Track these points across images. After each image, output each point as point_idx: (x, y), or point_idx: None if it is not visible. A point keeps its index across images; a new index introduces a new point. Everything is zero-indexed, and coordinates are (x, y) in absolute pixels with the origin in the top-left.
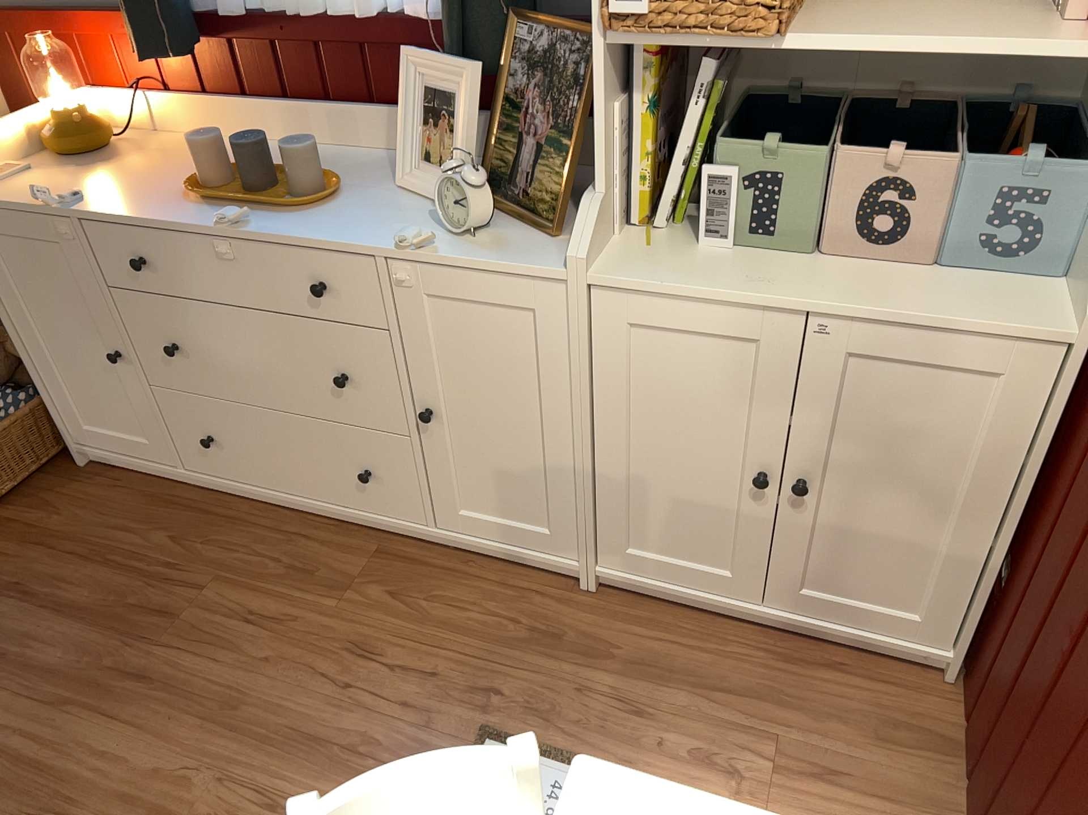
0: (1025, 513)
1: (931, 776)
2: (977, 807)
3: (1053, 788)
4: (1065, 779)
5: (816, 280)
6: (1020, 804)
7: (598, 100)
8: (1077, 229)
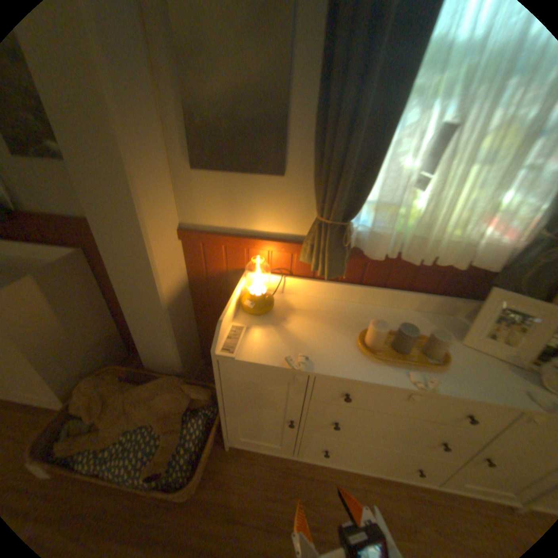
0: None
1: None
2: None
3: None
4: None
5: None
6: None
7: None
8: None
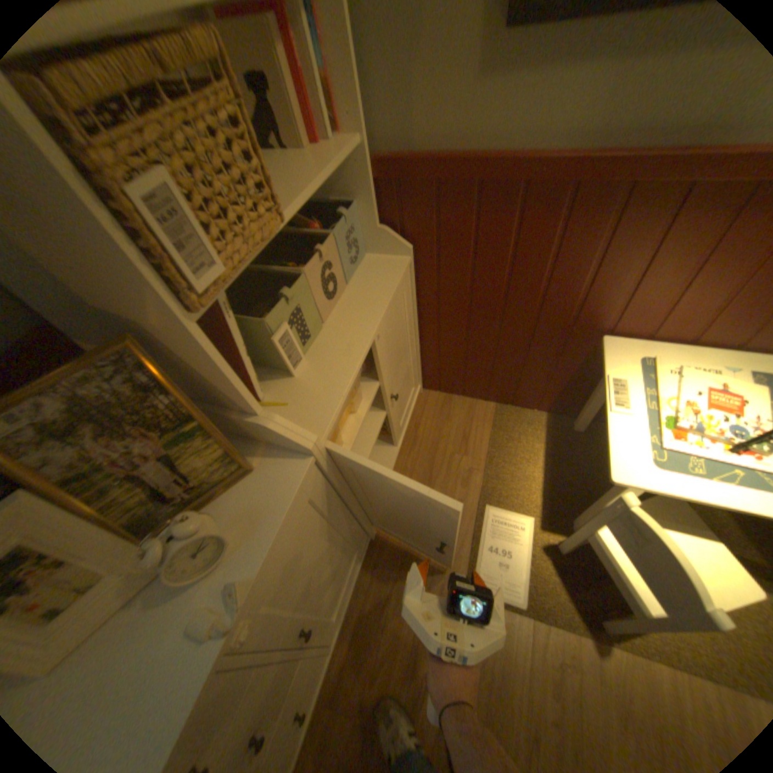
0: (420, 324)
1: (463, 405)
2: (486, 389)
3: (537, 346)
4: (542, 339)
5: (348, 326)
6: (518, 365)
7: (213, 362)
8: (365, 227)
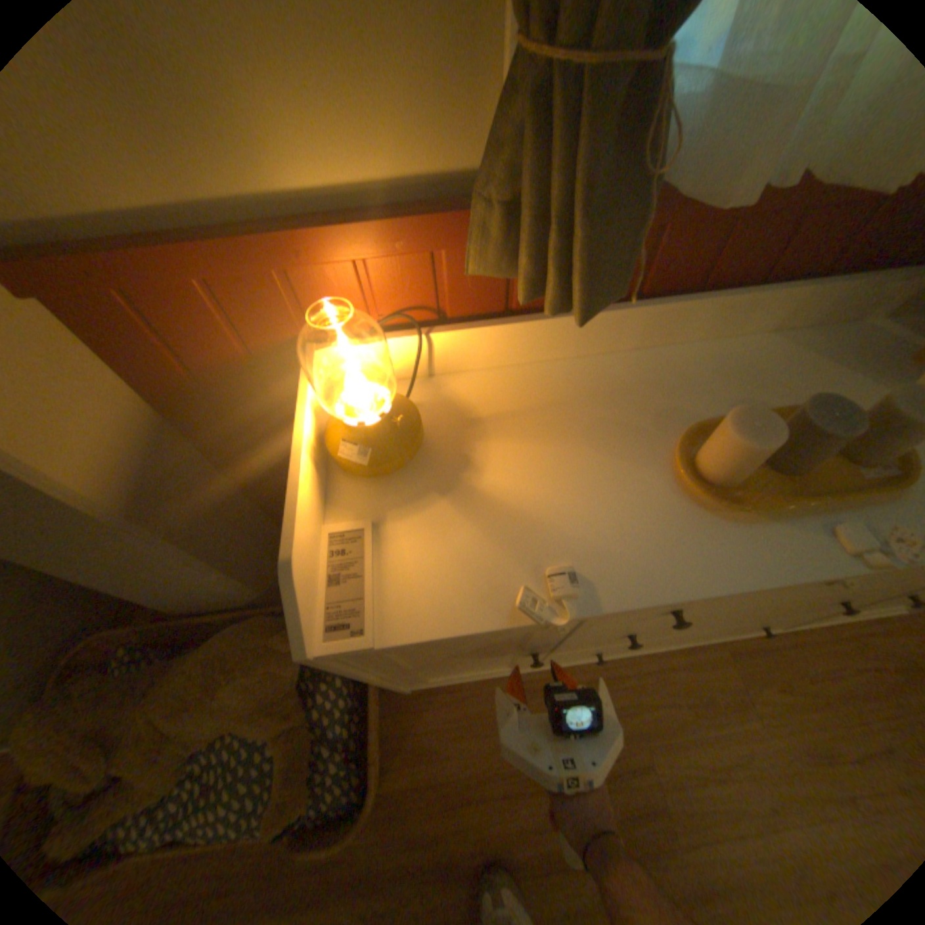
0: None
1: None
2: None
3: None
4: None
5: None
6: None
7: None
8: None
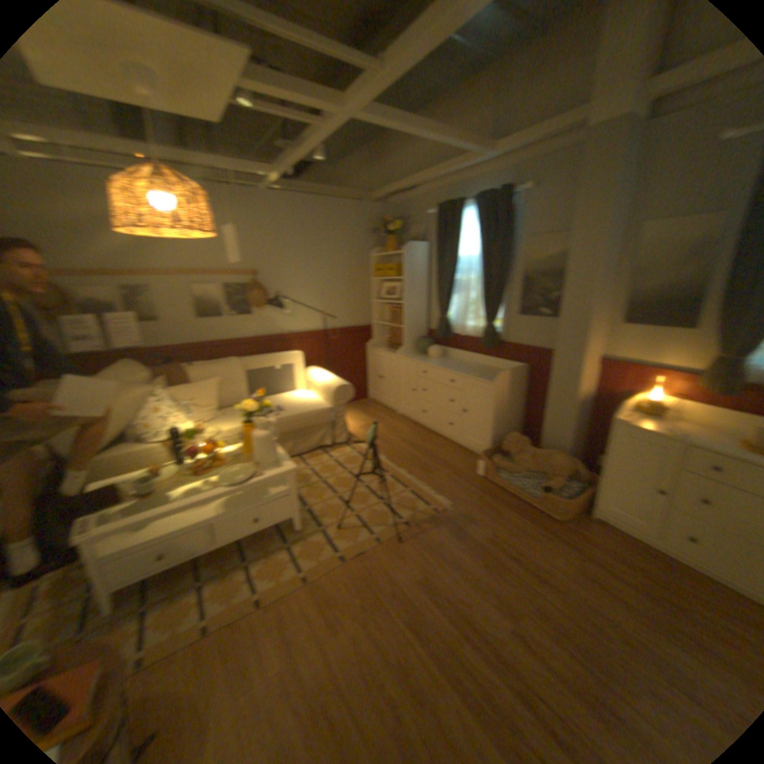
0: None
1: None
2: None
3: None
4: None
5: None
6: None
7: None
8: None
